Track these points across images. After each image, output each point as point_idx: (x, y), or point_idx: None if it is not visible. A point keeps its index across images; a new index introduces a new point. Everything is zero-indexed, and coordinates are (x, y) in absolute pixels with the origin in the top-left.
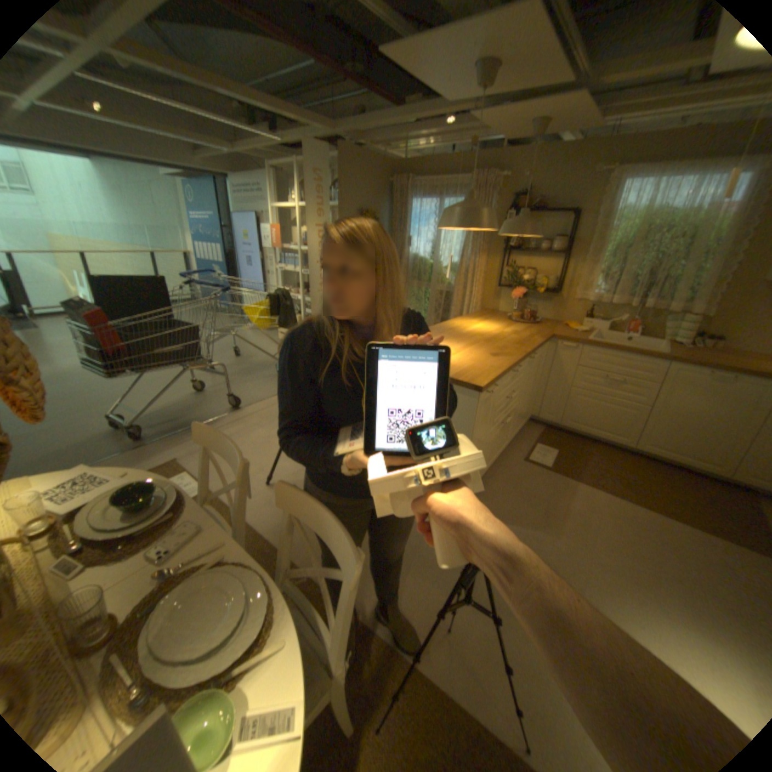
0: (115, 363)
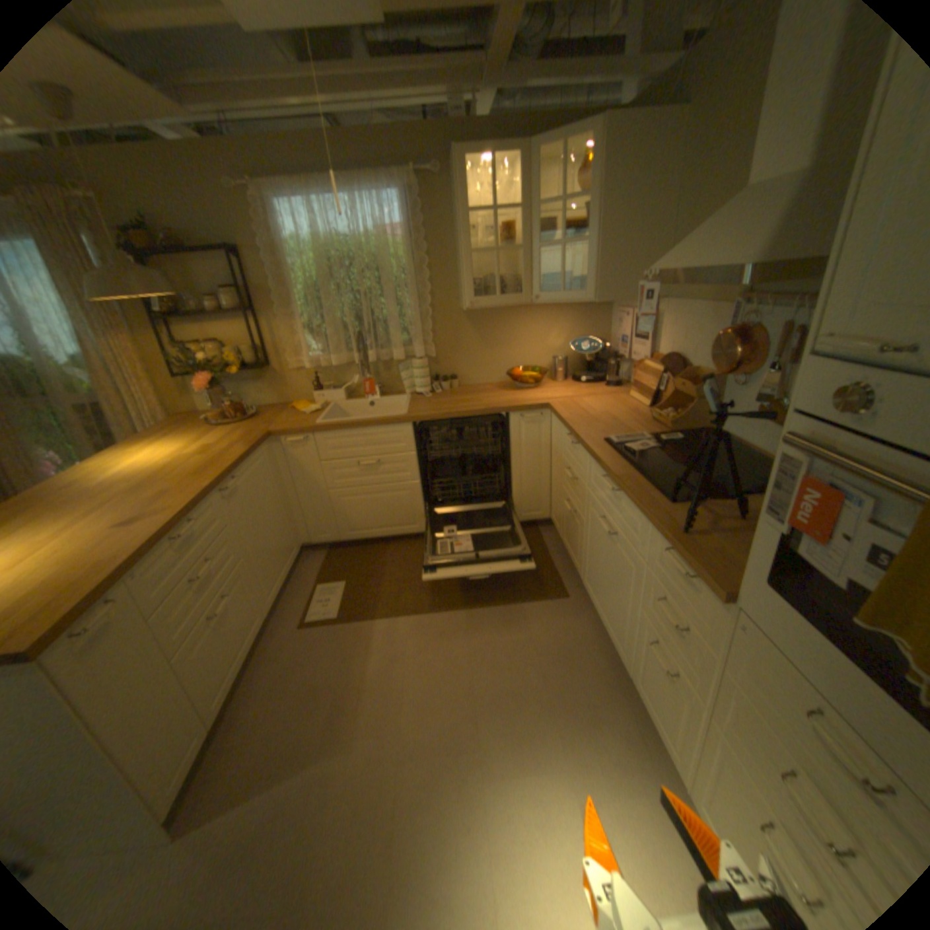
0: None
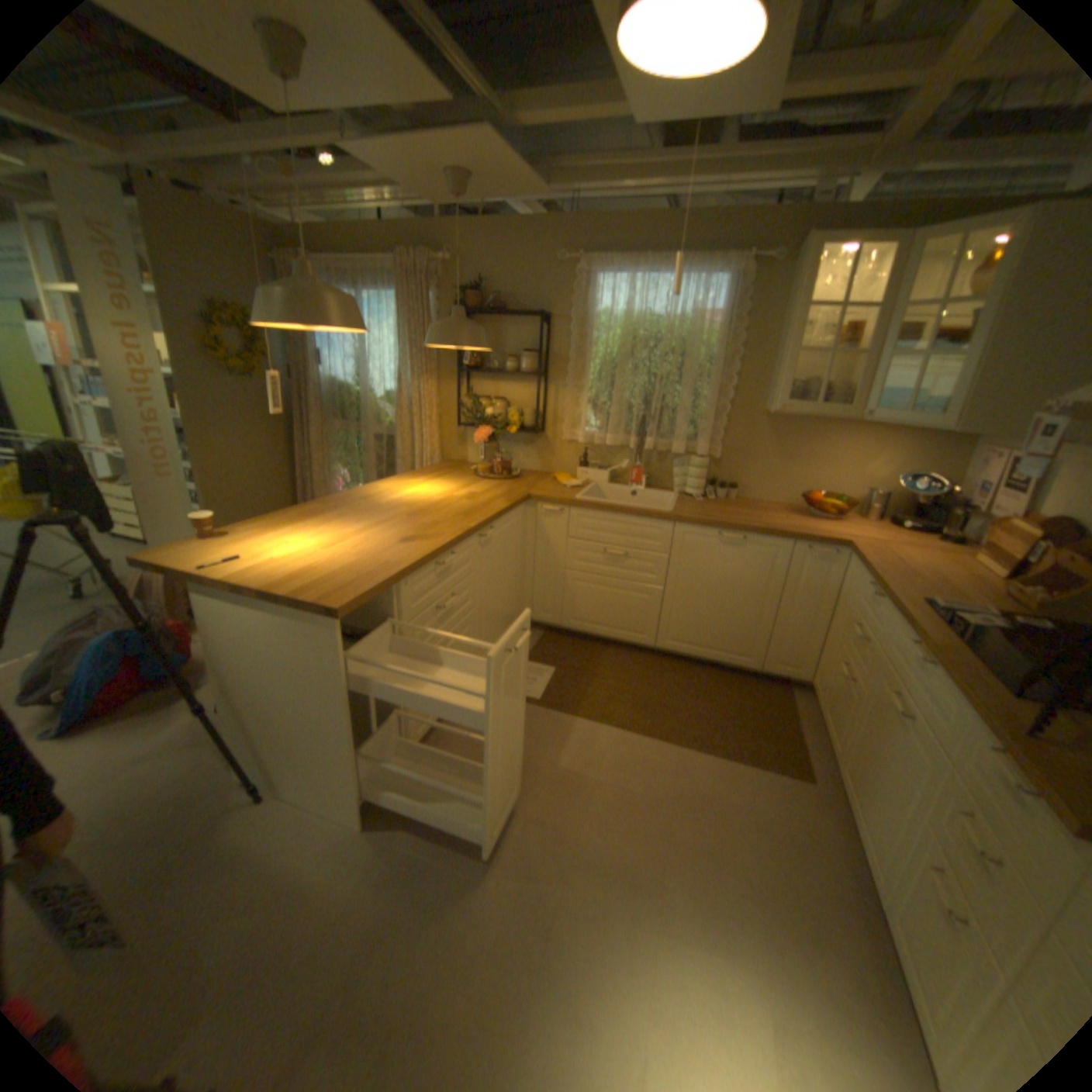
0: None
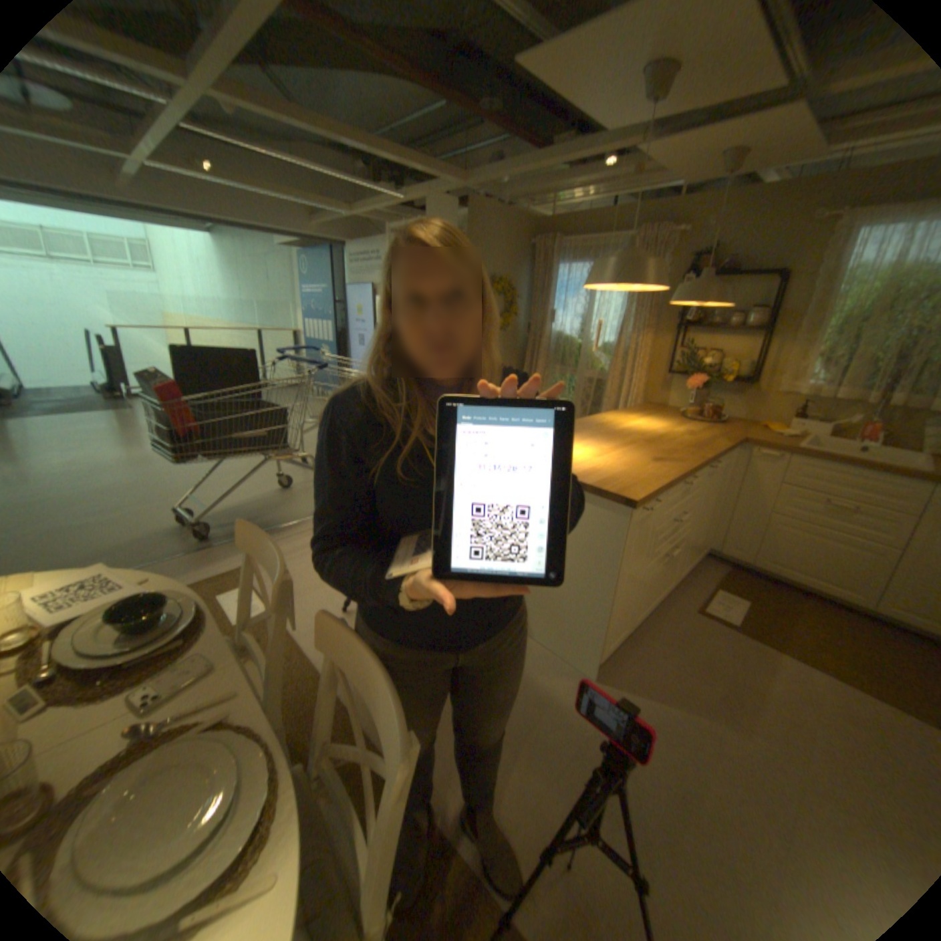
0: (188, 447)
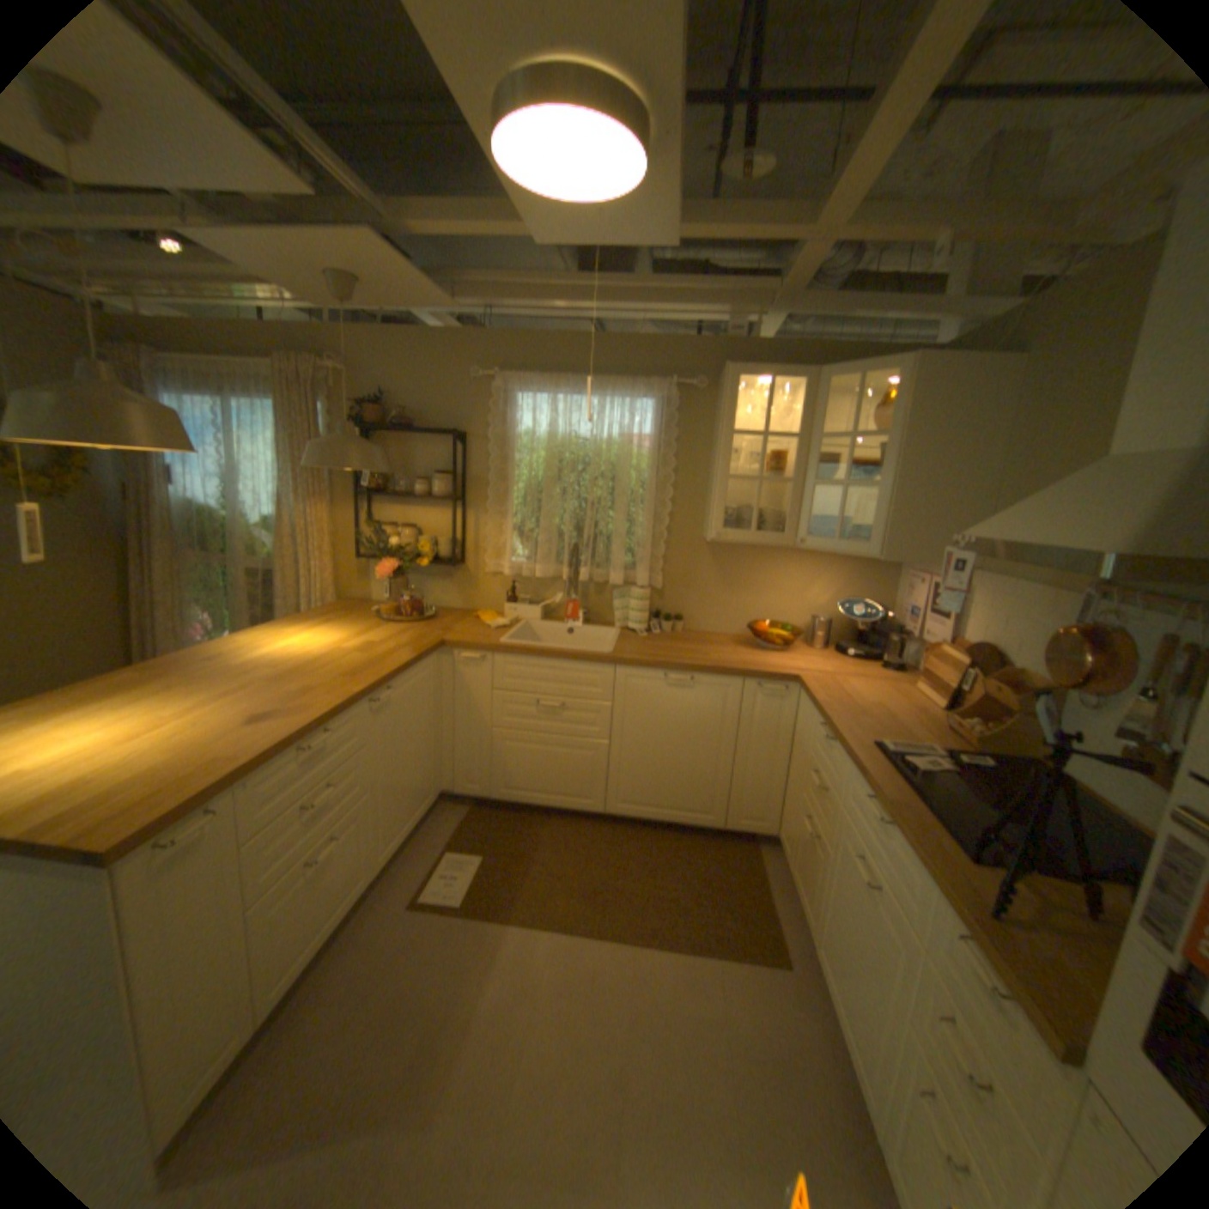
0: None
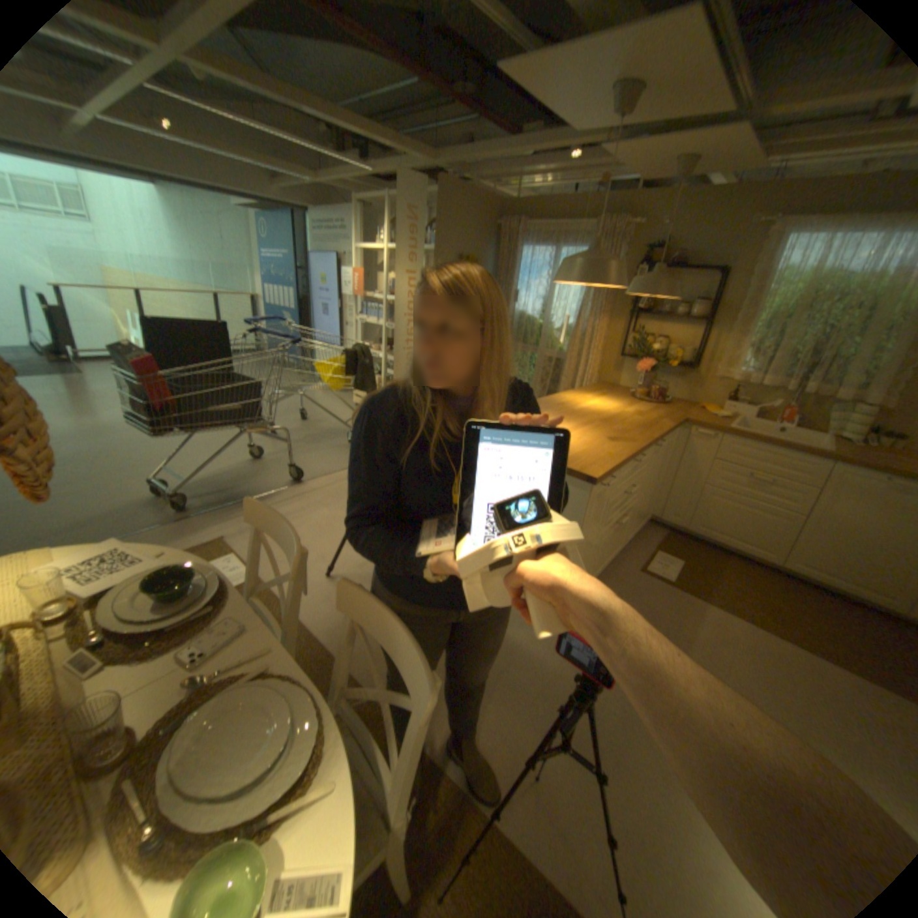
0: (163, 420)
